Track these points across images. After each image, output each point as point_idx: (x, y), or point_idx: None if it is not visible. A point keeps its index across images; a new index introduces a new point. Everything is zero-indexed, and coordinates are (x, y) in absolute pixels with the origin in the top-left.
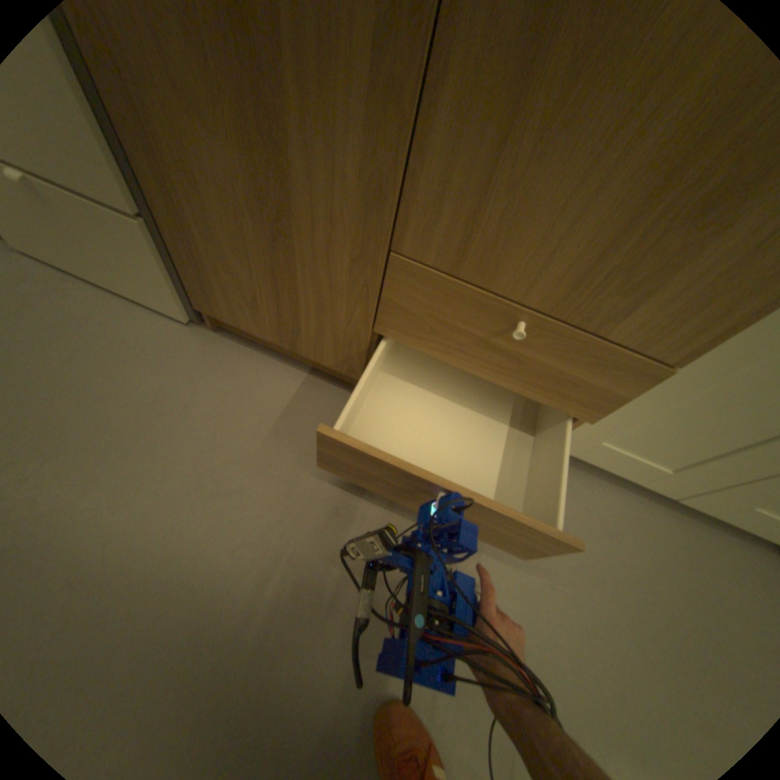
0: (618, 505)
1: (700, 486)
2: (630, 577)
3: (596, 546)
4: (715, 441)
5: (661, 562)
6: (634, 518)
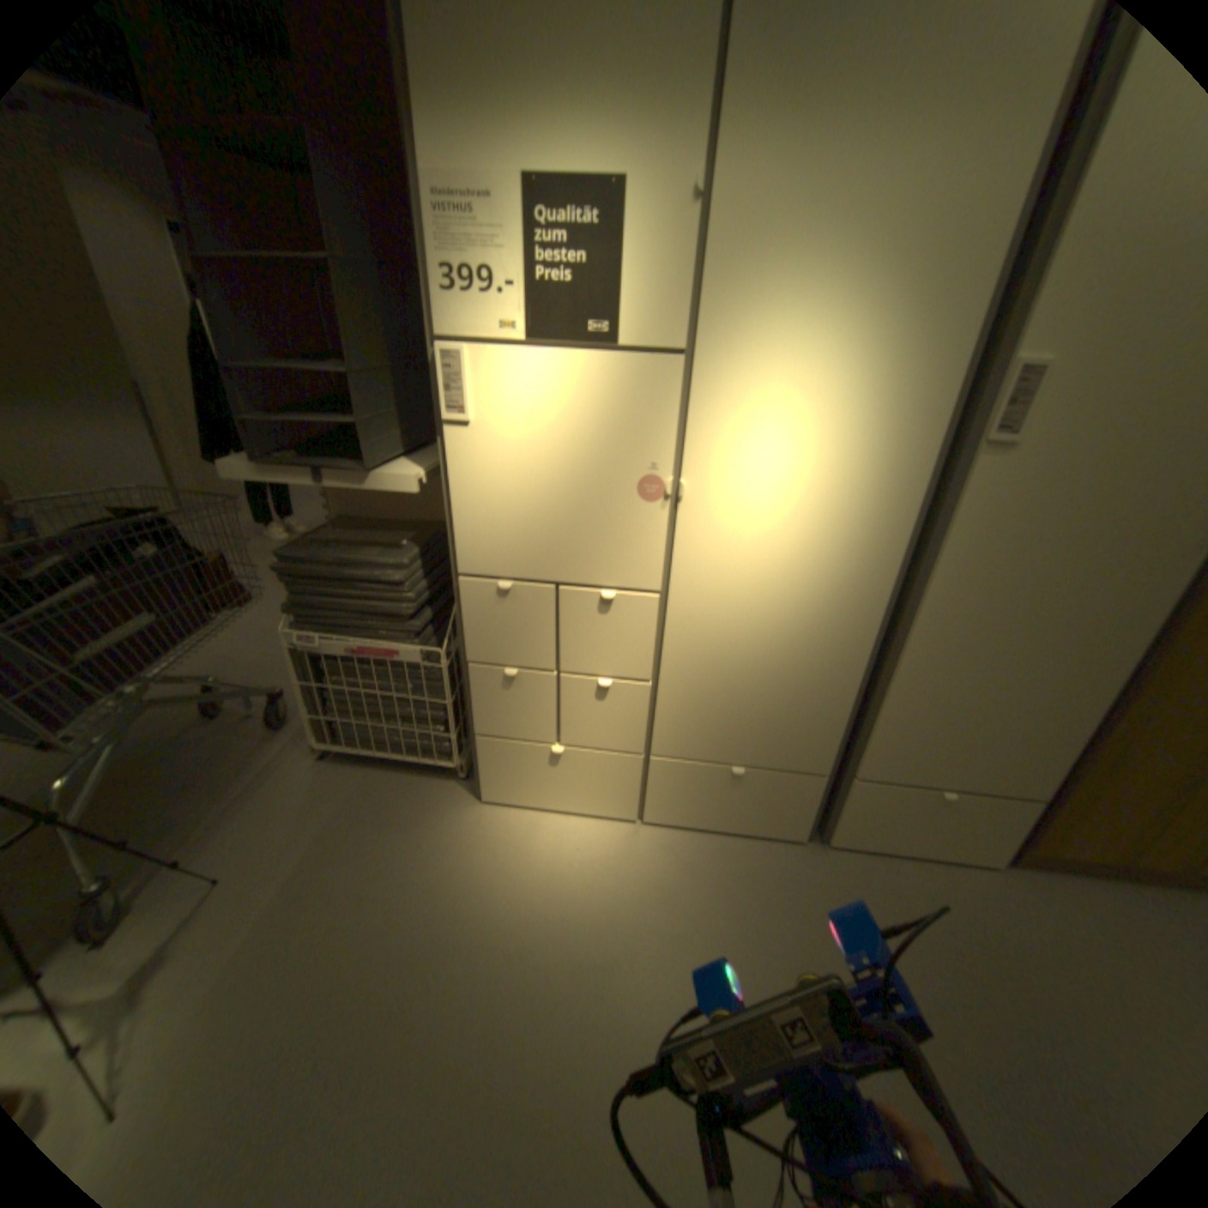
0: None
1: None
2: None
3: None
4: None
5: None
6: None
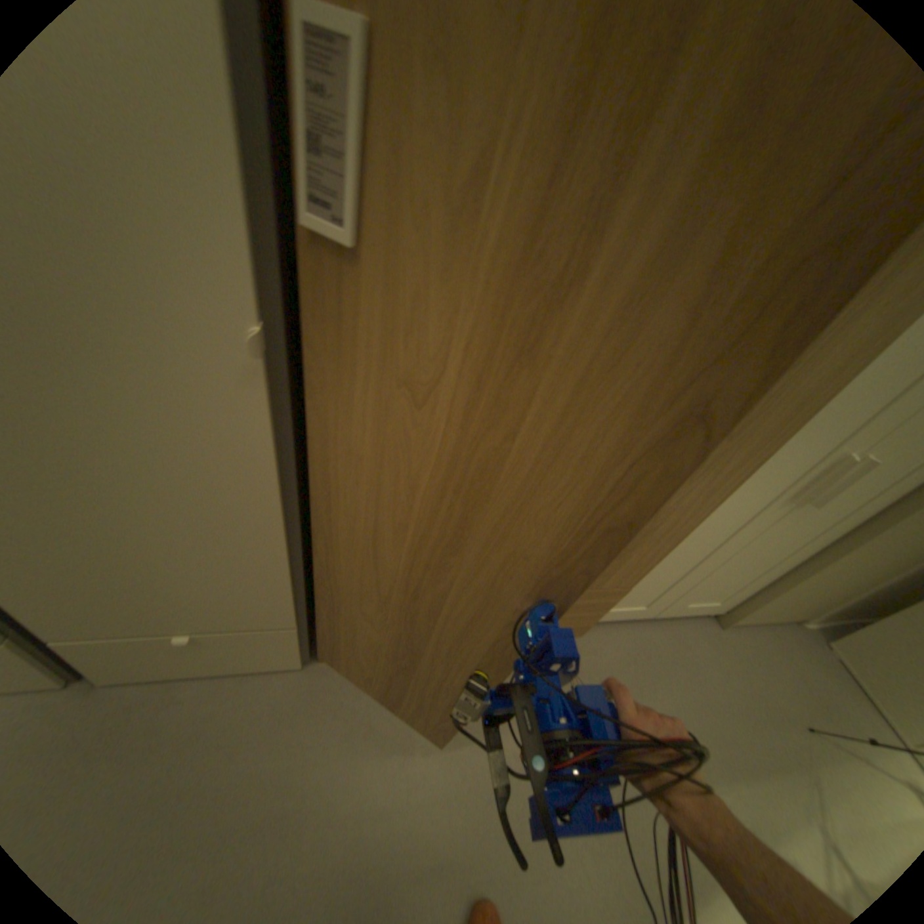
0: (628, 637)
1: (660, 608)
2: (654, 681)
3: (630, 672)
4: (656, 591)
5: (662, 660)
6: (639, 641)
